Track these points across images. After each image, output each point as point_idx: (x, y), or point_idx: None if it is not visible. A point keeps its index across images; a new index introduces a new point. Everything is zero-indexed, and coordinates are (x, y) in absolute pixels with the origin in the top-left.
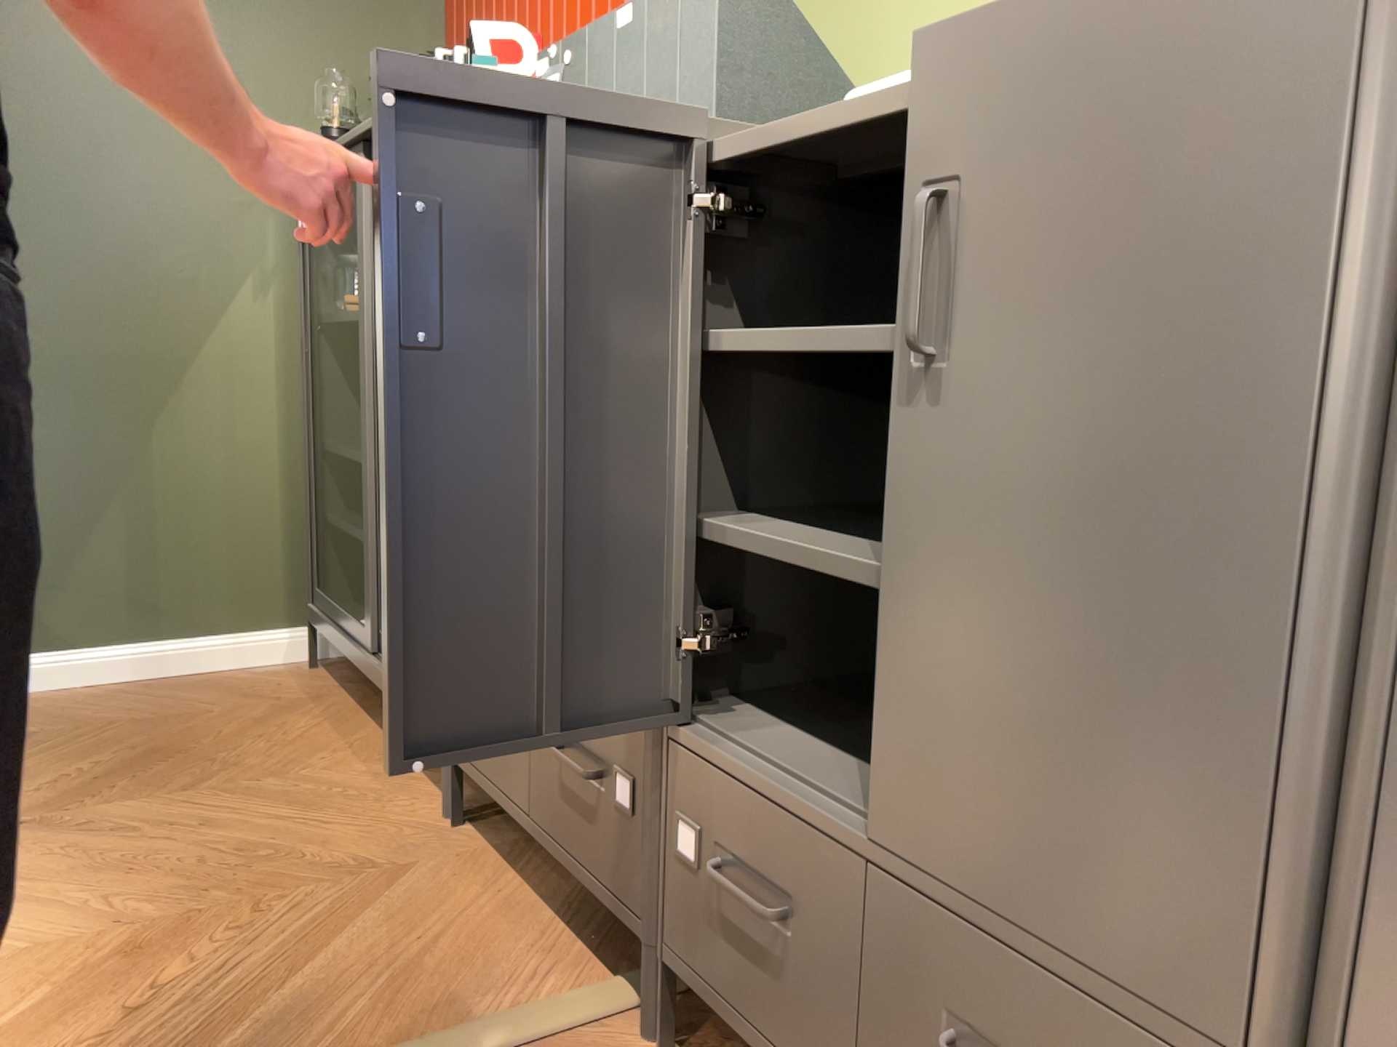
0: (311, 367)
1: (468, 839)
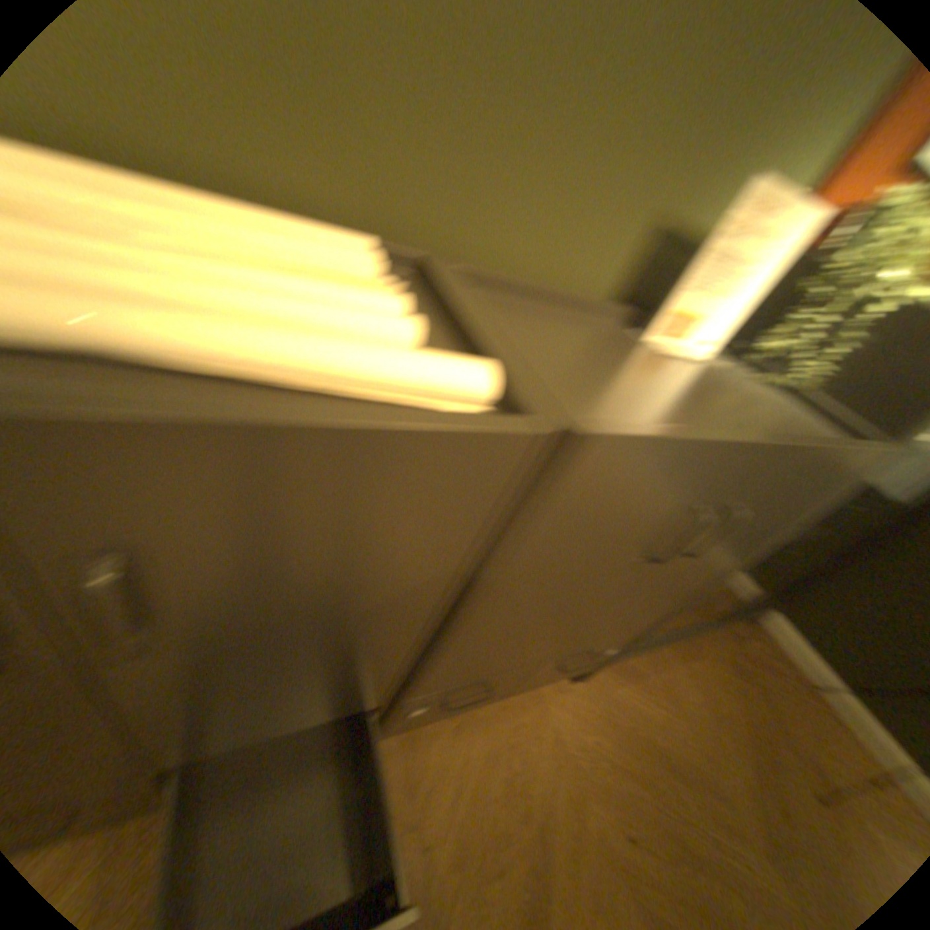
0: None
1: None
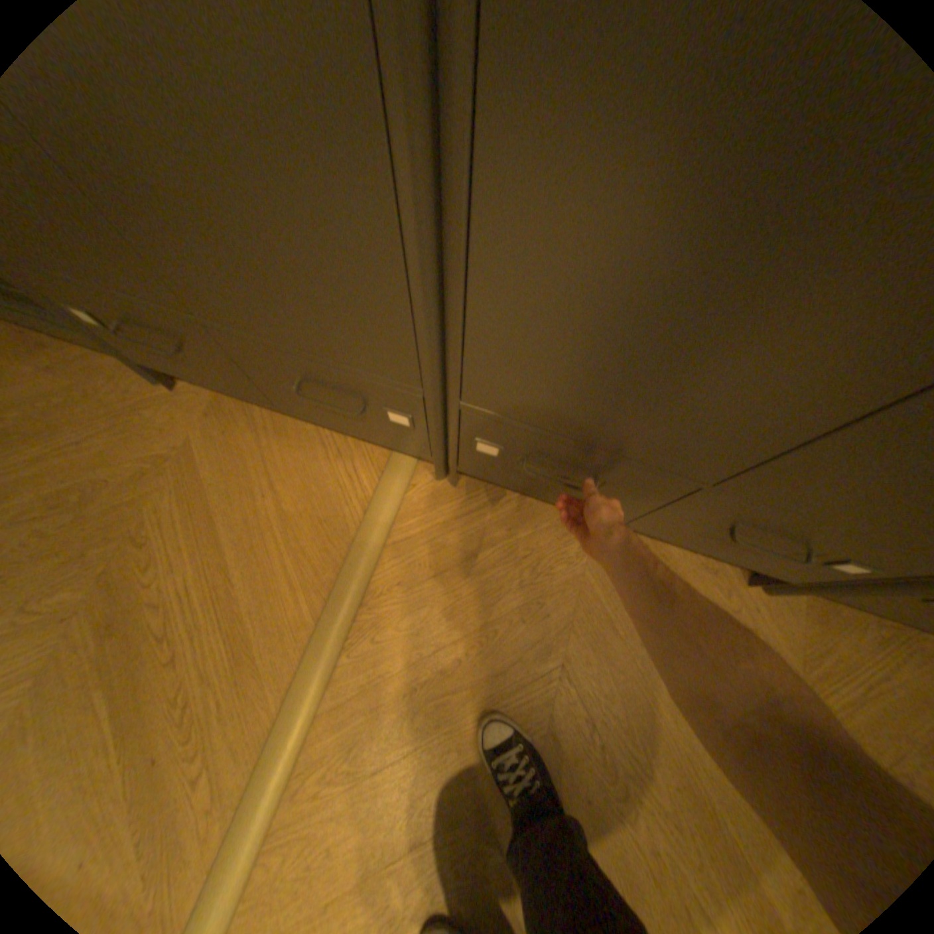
0: None
1: (193, 395)
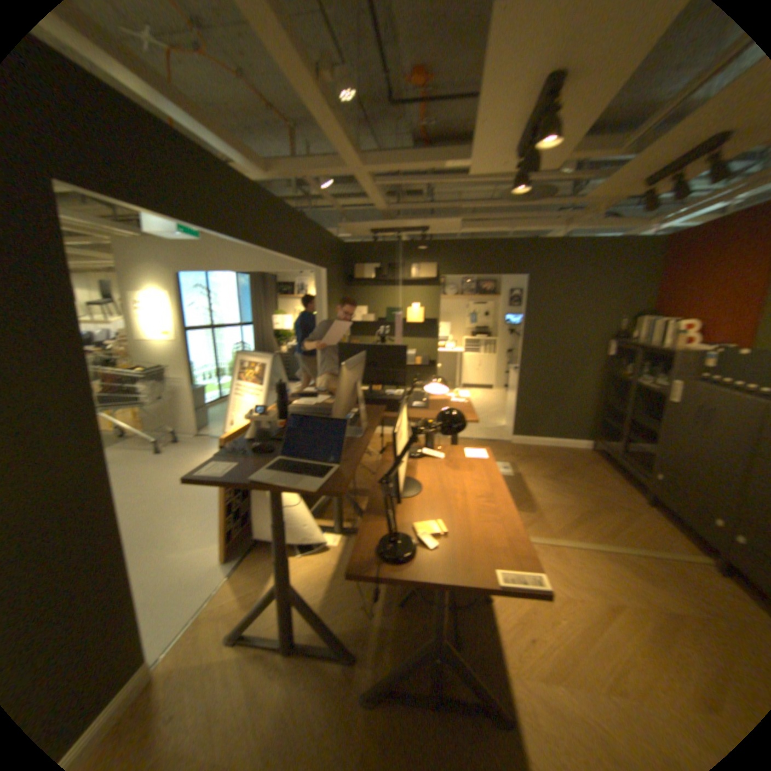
0: (606, 384)
1: (656, 512)
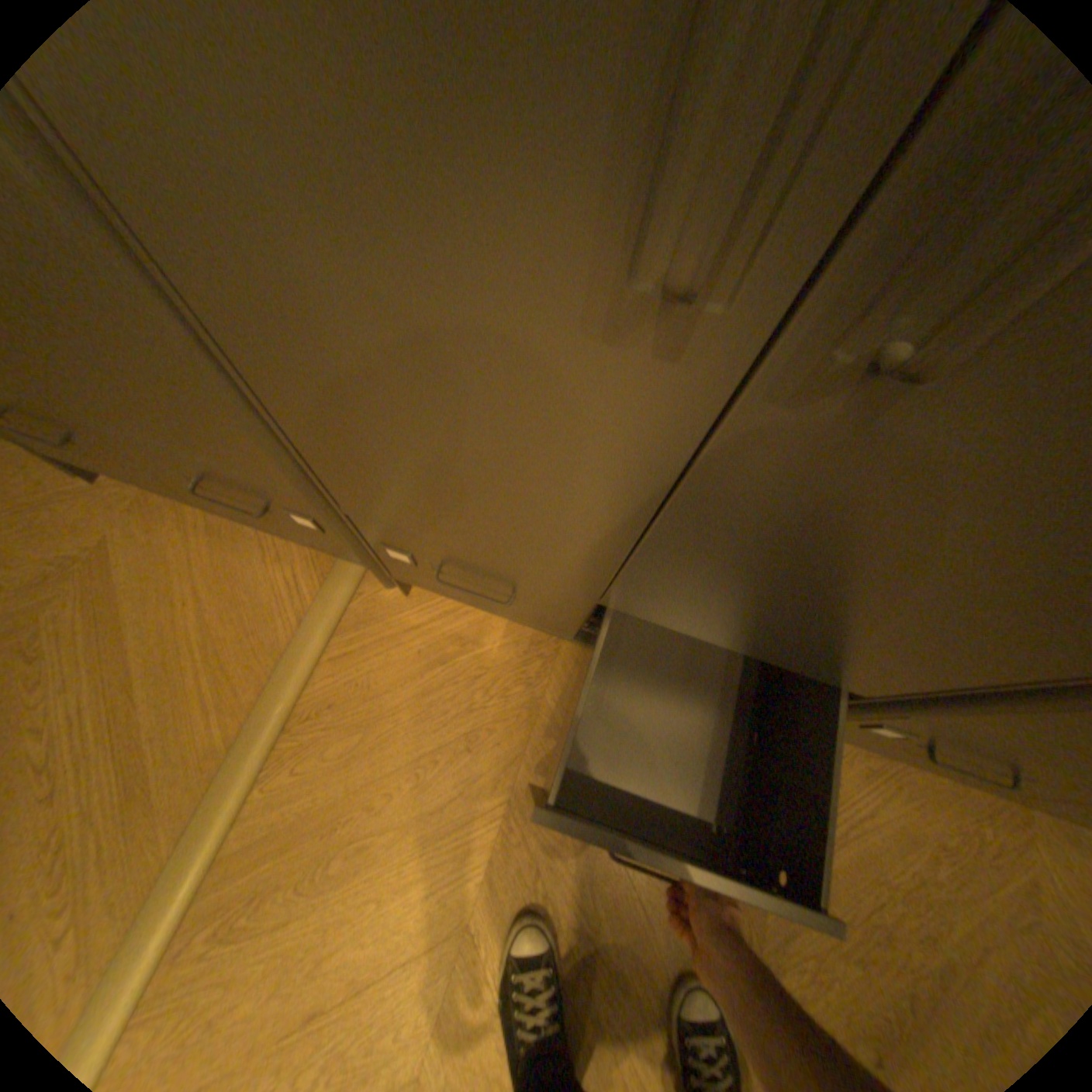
0: None
1: (117, 488)
